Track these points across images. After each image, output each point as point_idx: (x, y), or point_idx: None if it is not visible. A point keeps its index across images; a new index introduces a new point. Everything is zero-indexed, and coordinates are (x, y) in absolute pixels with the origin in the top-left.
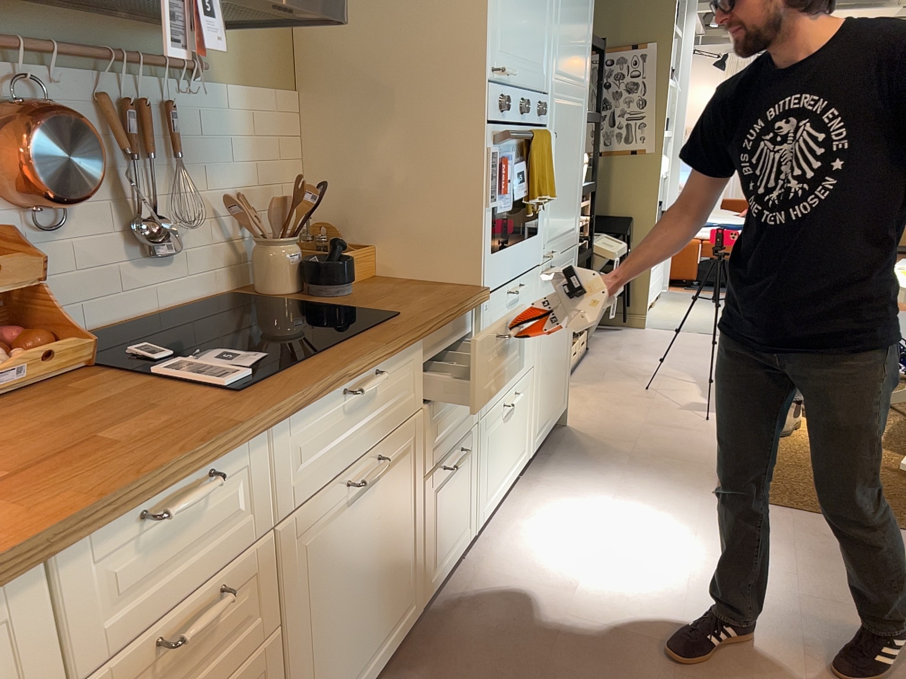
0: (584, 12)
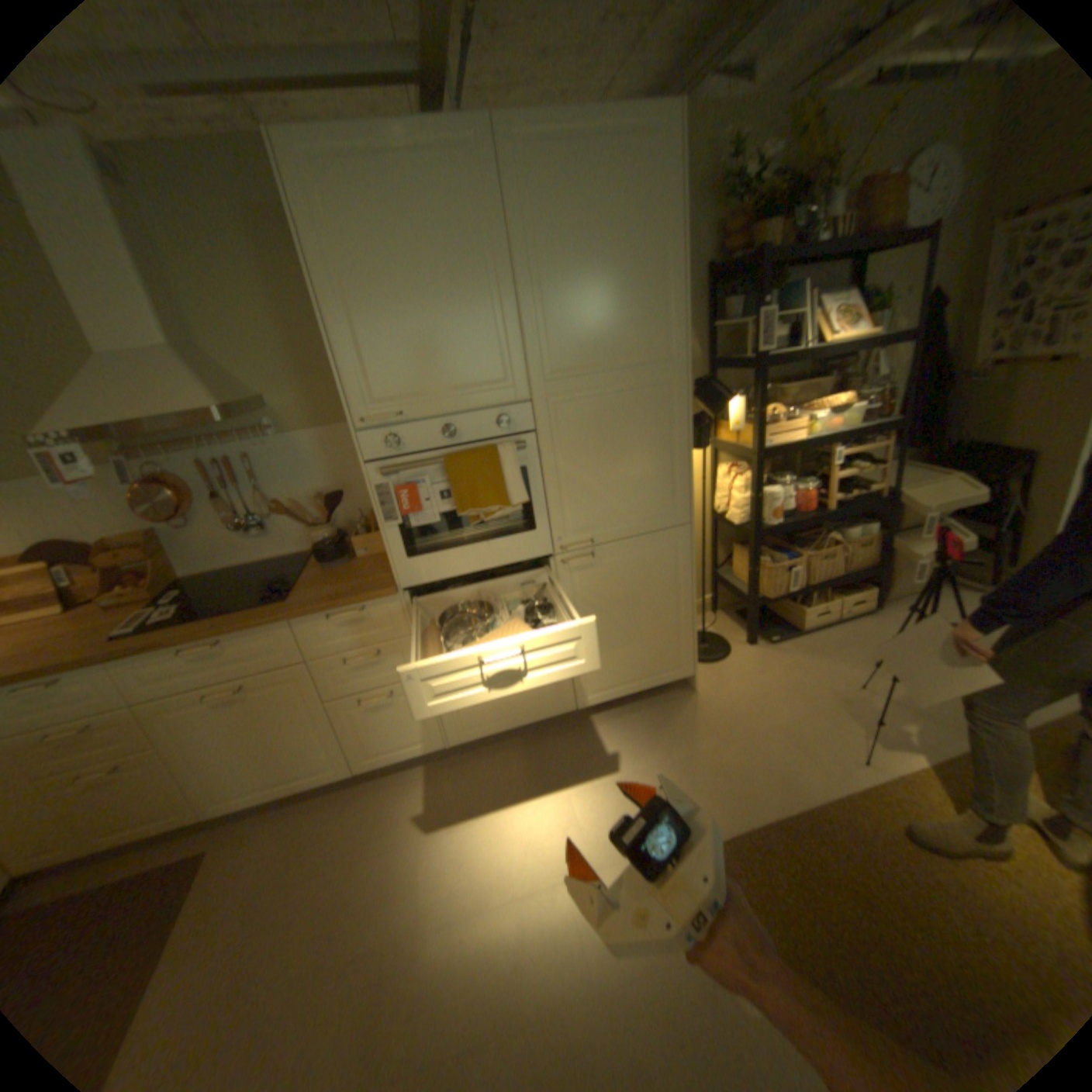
0: (637, 277)
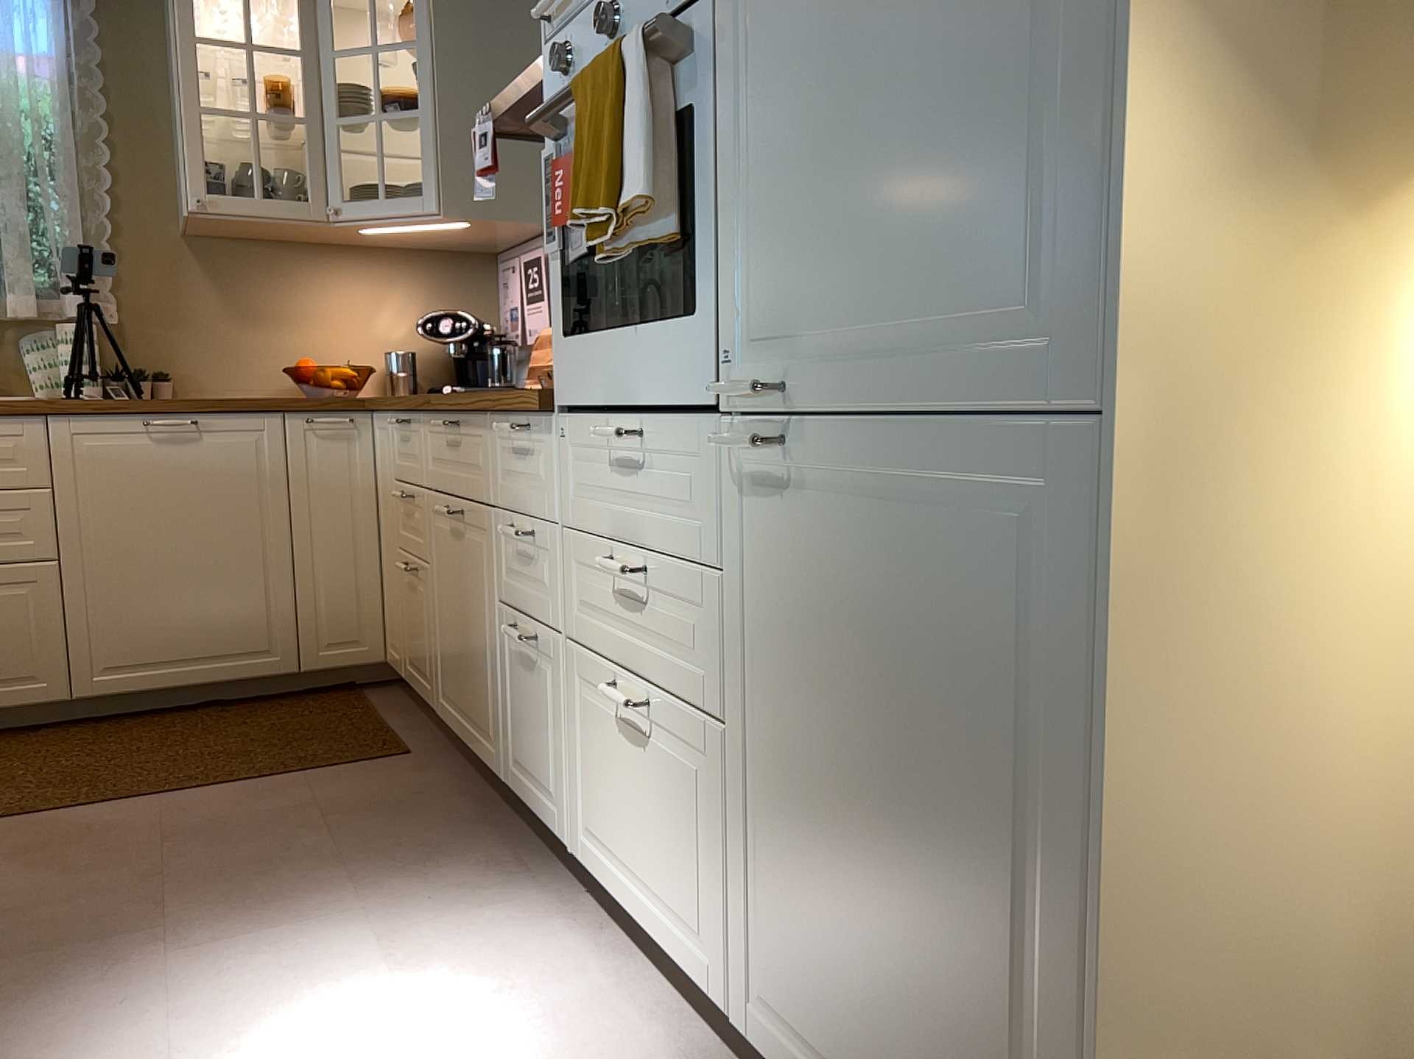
0: None
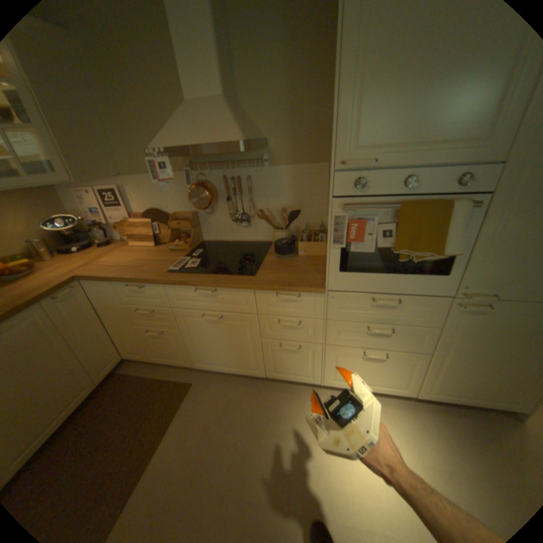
0: None
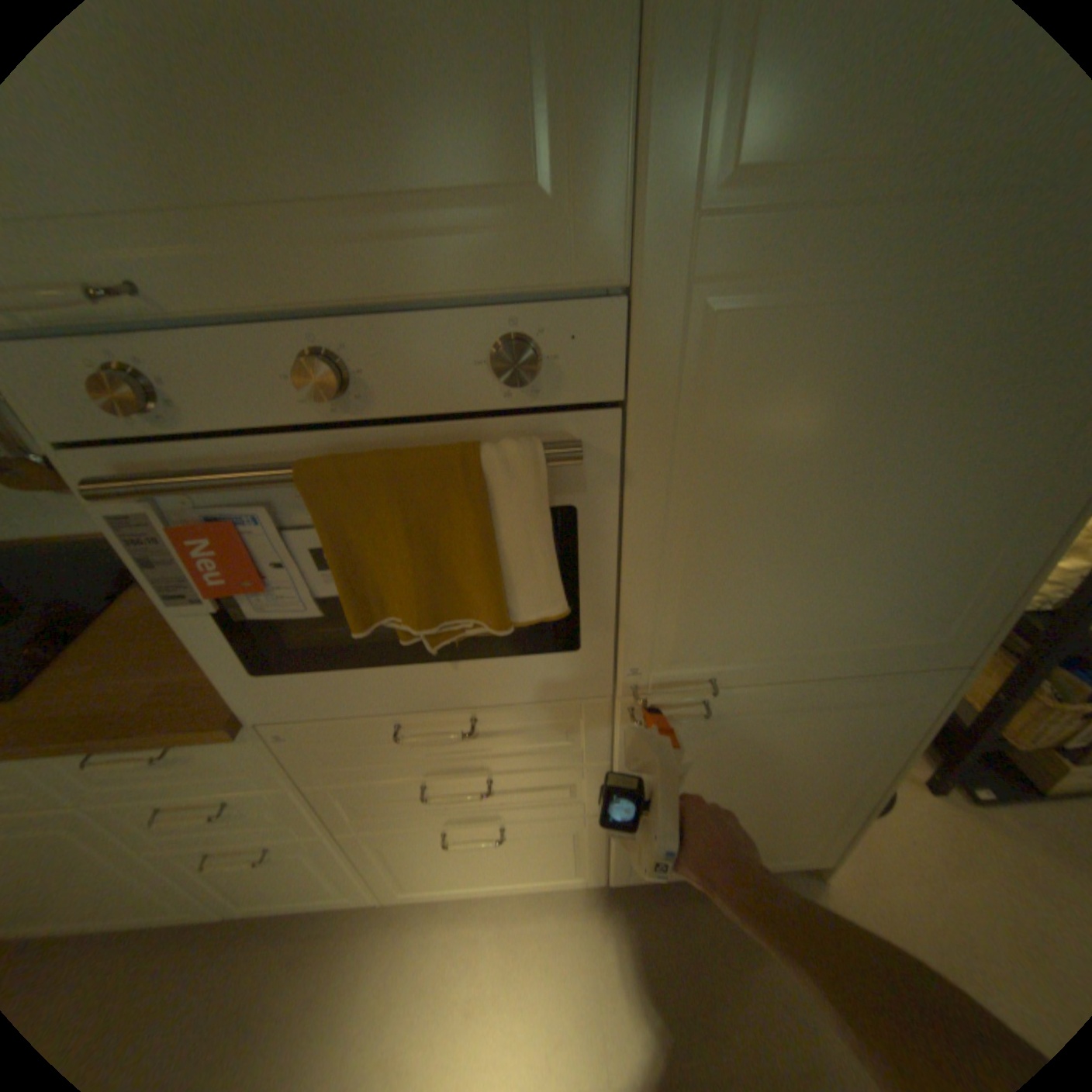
0: None
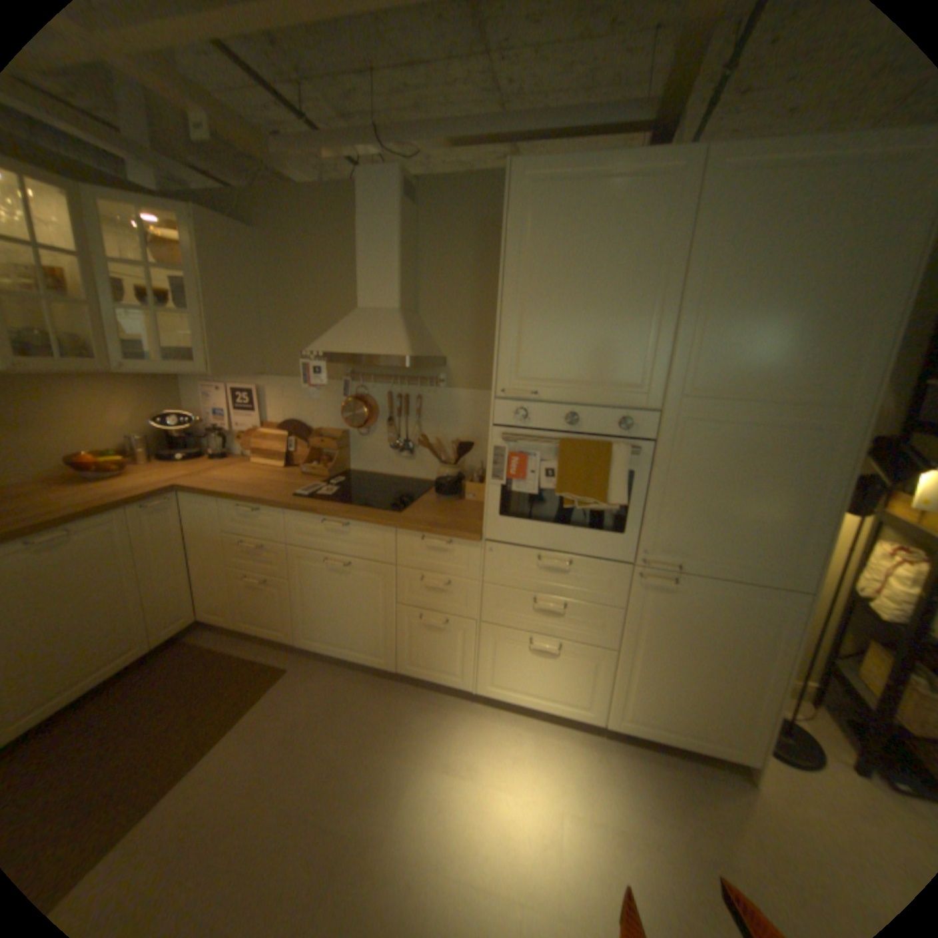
0: (830, 311)
